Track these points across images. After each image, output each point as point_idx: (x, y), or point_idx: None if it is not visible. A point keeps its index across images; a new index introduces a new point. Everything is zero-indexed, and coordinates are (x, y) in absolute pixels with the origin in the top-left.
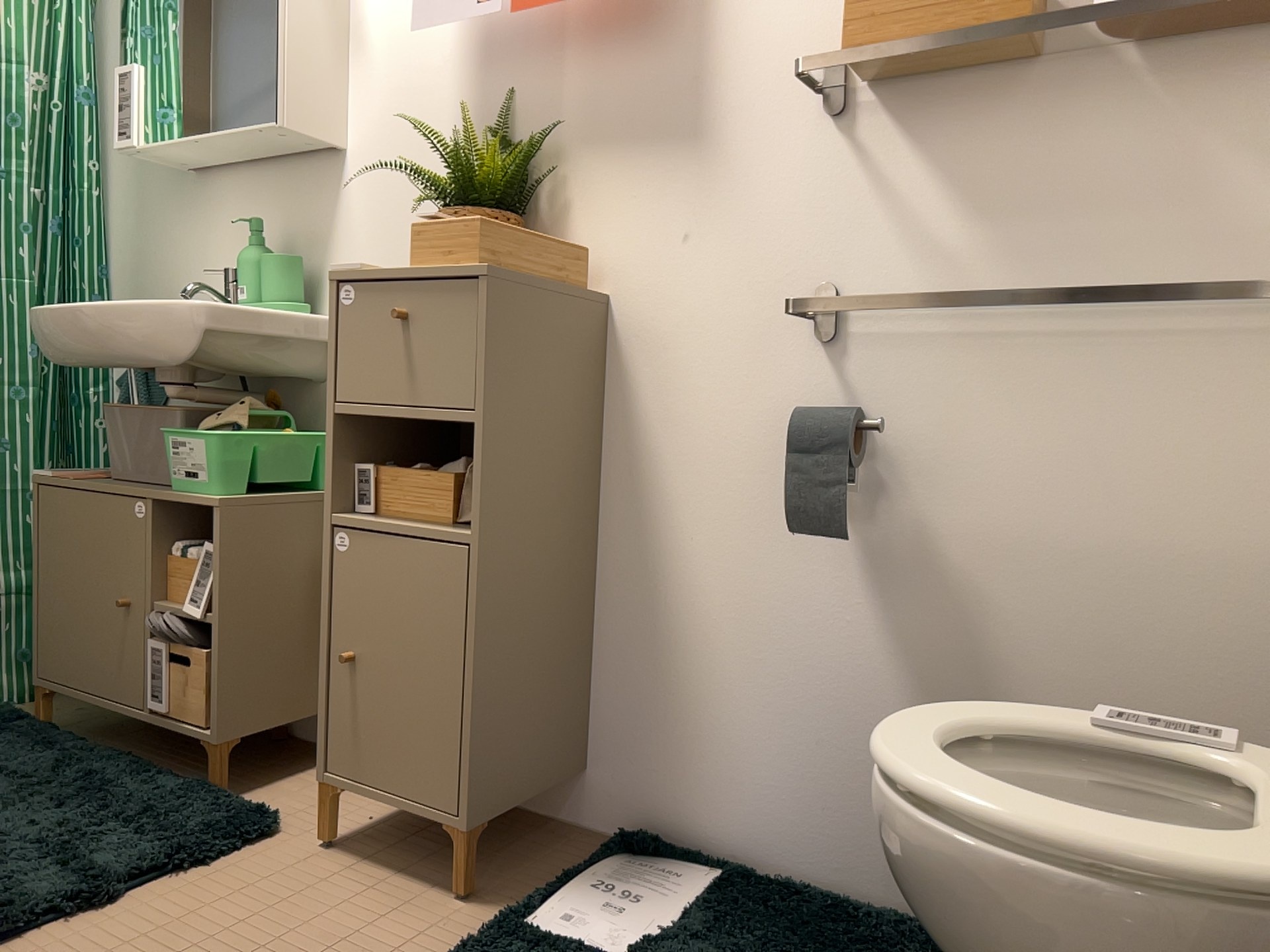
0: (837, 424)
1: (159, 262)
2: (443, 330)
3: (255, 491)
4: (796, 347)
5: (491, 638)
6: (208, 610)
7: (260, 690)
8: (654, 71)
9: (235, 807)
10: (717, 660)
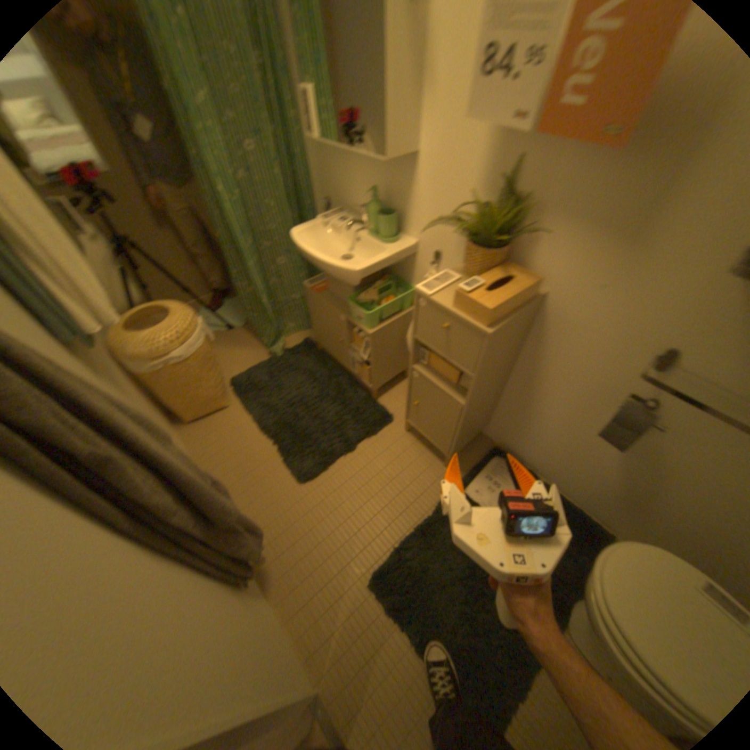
0: (644, 425)
1: (332, 173)
2: (467, 341)
3: (383, 319)
4: (642, 363)
5: (468, 424)
6: (371, 358)
7: (387, 375)
8: (630, 180)
9: (383, 412)
10: (550, 429)
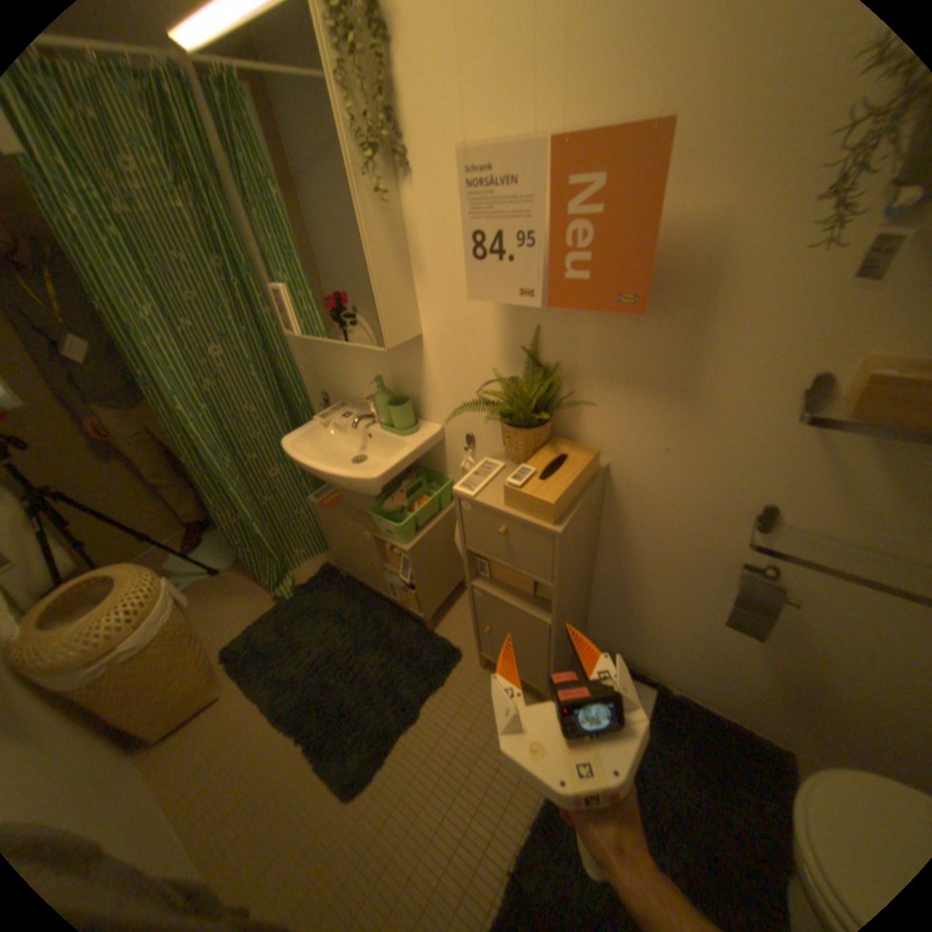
0: (773, 604)
1: (321, 367)
2: (532, 545)
3: (418, 527)
4: (740, 527)
5: (561, 647)
6: (412, 580)
7: (438, 596)
8: (657, 340)
9: (444, 650)
10: (662, 624)
